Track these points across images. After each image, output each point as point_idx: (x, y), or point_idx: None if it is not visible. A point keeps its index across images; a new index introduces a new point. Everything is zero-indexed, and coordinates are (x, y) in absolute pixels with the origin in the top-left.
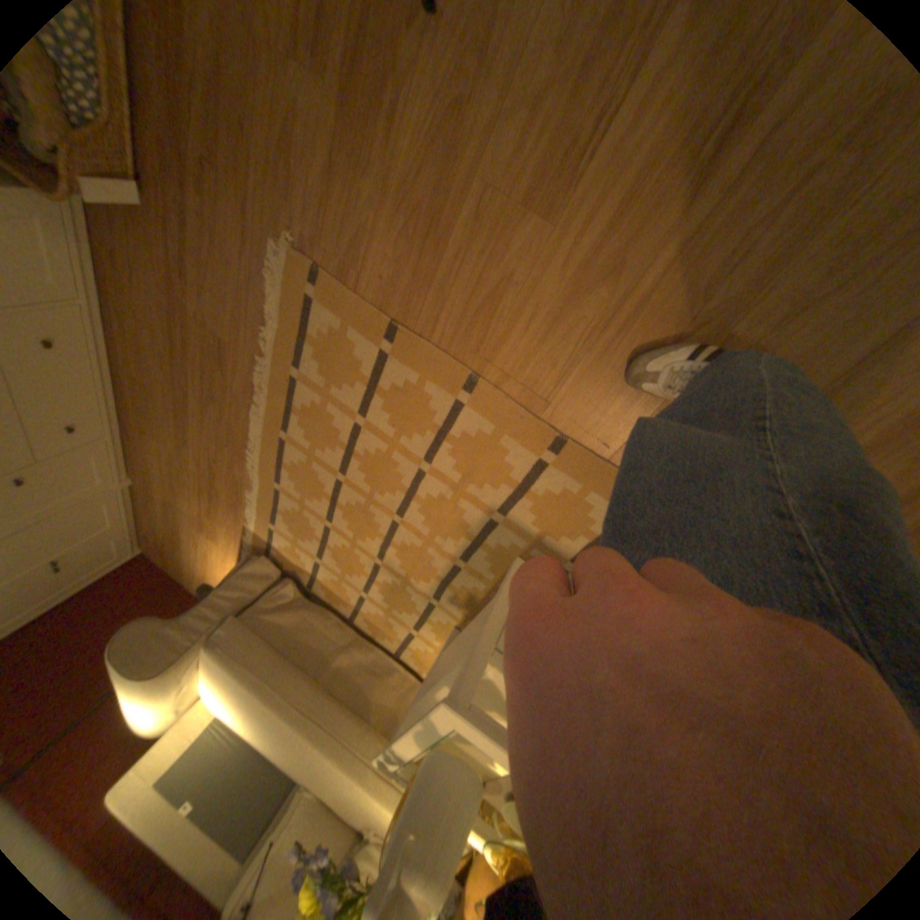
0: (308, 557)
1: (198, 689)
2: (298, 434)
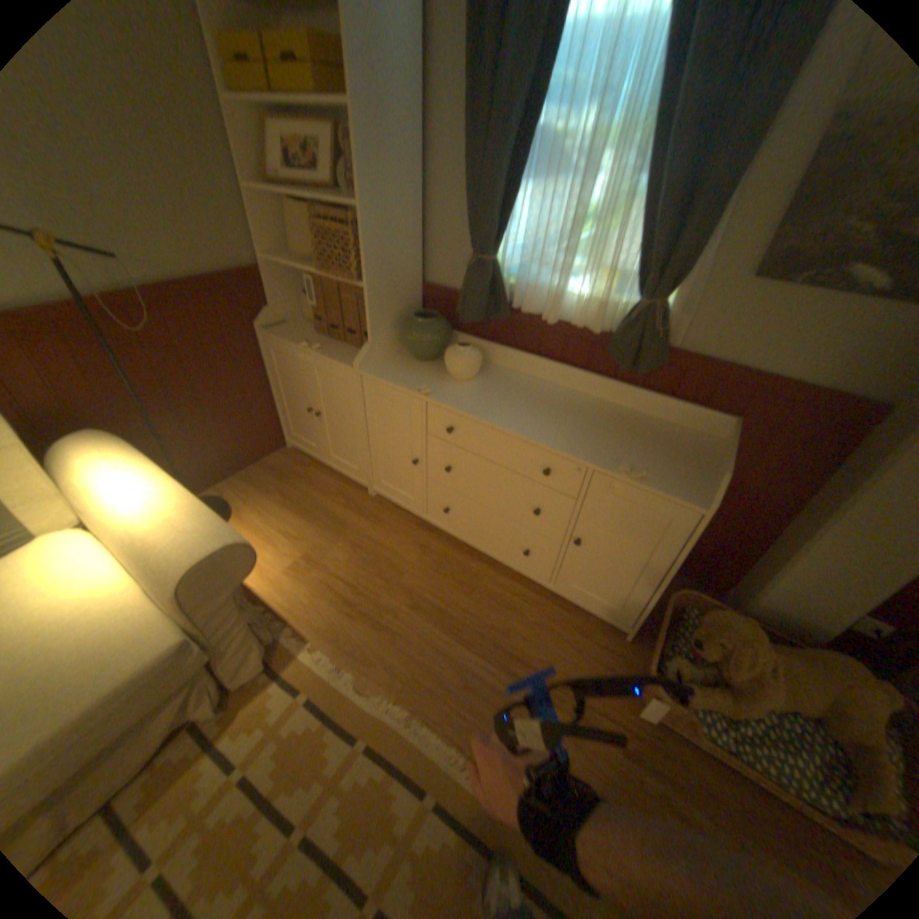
0: (242, 759)
1: (98, 555)
2: (430, 842)
